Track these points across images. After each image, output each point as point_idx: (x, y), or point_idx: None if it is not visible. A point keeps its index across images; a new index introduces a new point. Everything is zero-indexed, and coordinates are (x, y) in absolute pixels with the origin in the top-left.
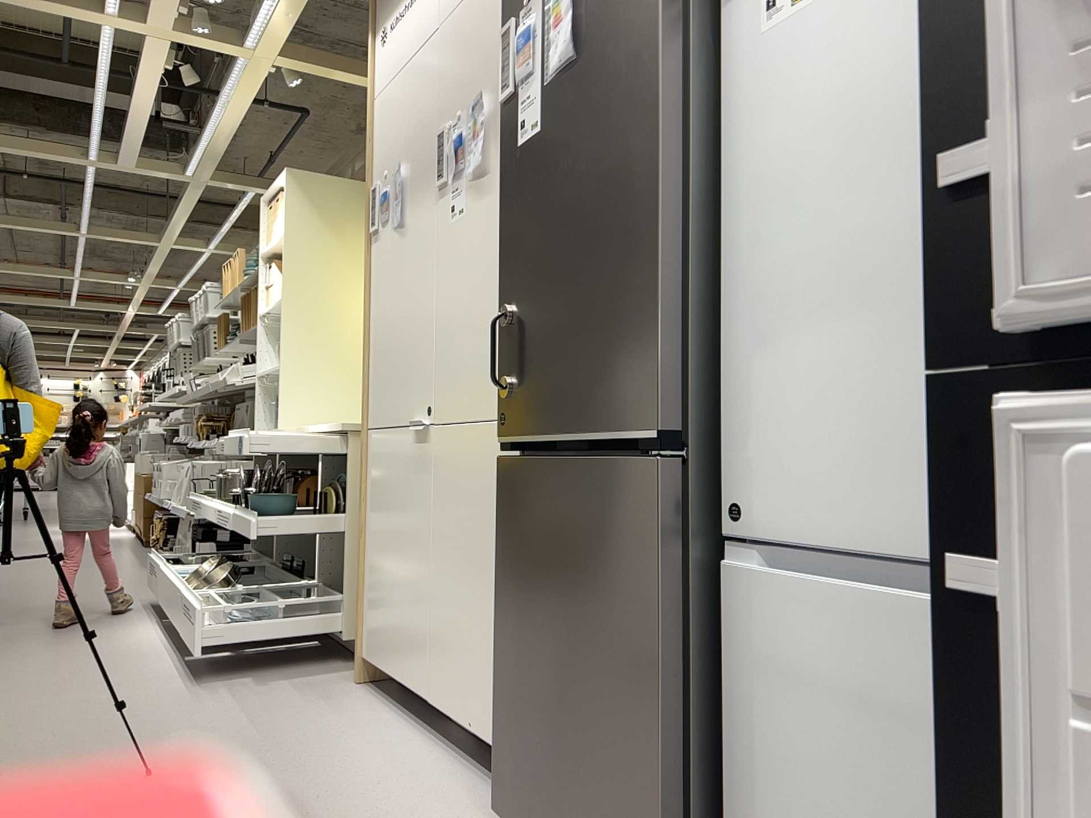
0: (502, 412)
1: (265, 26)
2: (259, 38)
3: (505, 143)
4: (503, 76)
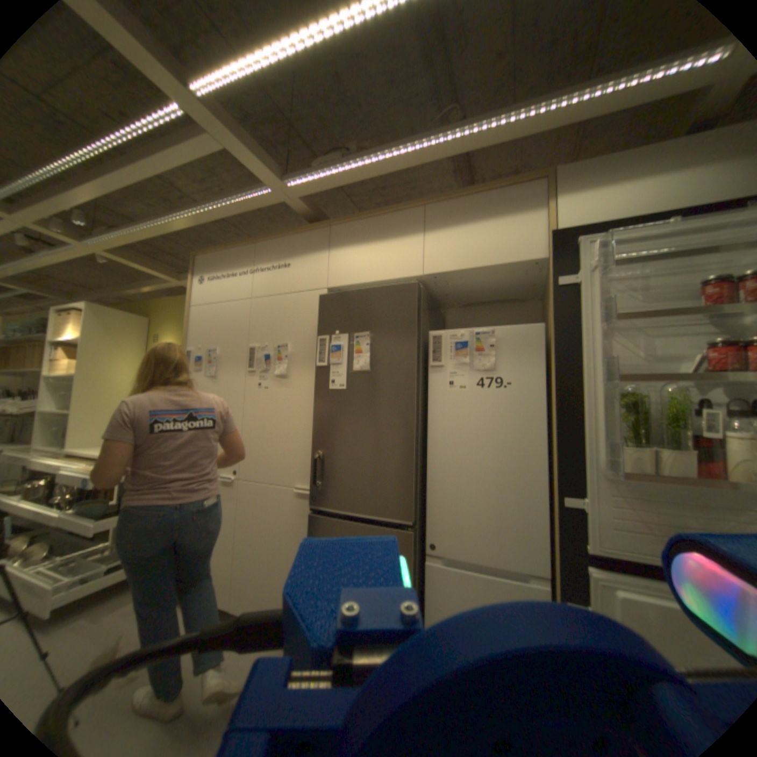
0: (313, 495)
1: (102, 238)
2: (94, 241)
3: (319, 383)
4: (320, 356)
